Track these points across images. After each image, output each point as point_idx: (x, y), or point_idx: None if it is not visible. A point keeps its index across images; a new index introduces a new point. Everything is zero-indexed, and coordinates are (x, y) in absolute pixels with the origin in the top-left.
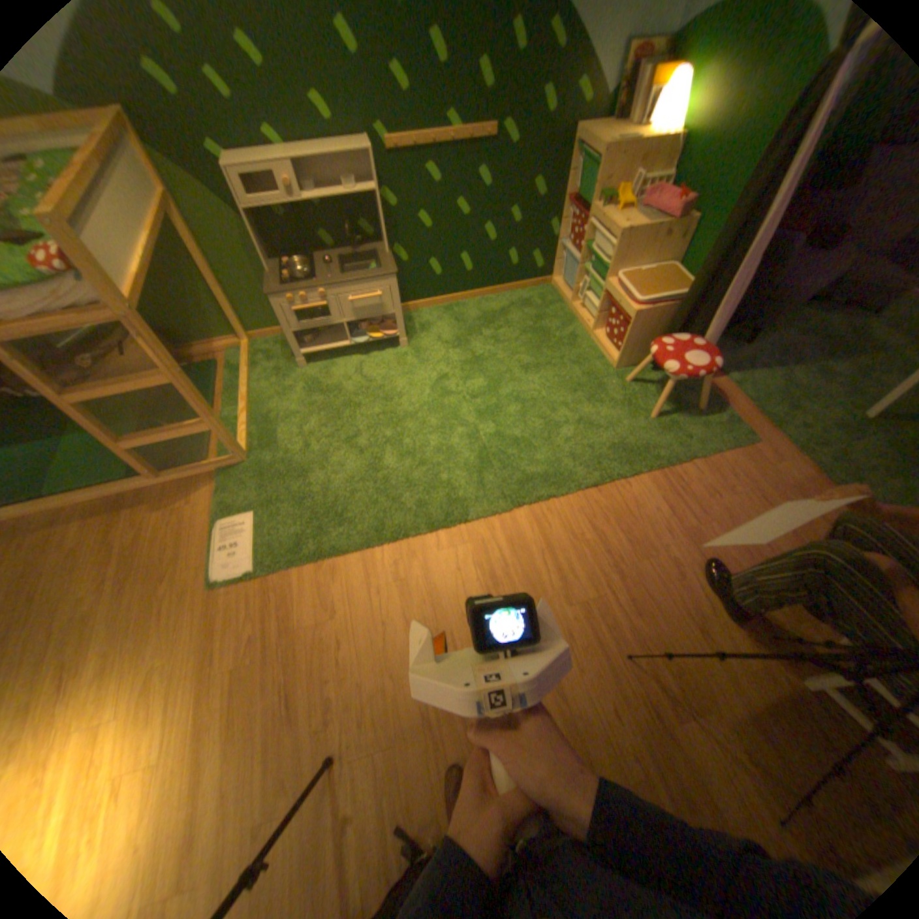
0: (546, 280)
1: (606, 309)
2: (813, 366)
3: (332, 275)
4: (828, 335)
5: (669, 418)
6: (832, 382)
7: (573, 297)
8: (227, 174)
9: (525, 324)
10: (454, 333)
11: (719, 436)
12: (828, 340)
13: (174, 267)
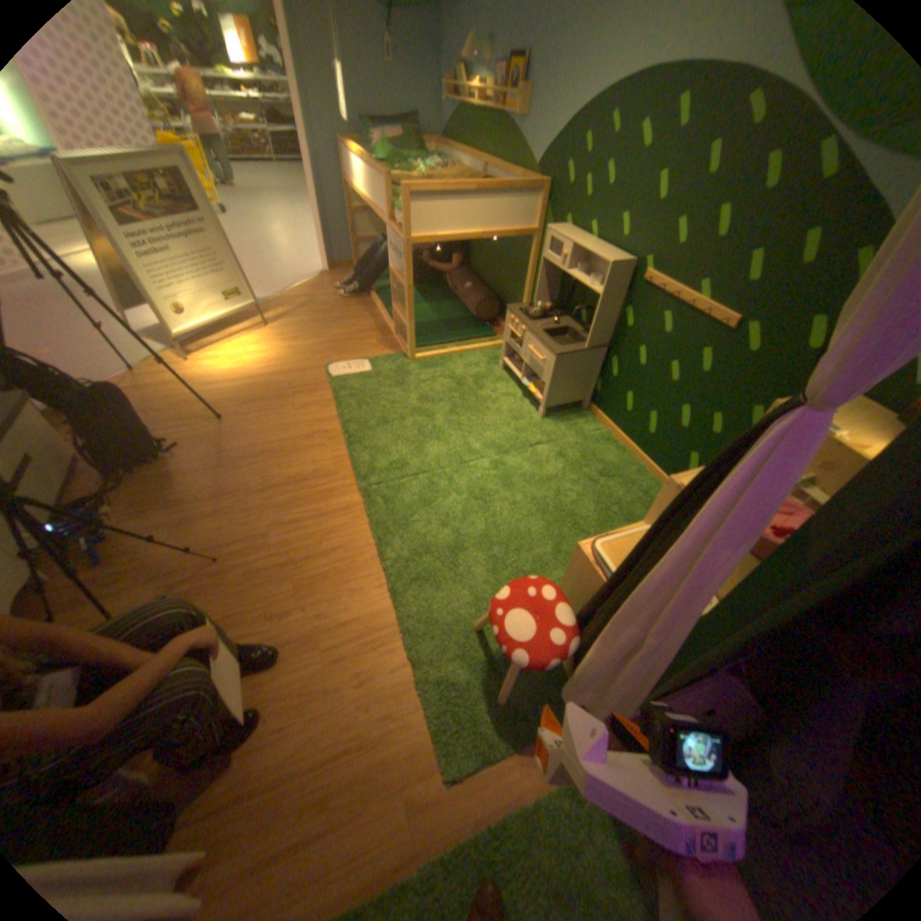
0: None
1: None
2: None
3: (540, 328)
4: None
5: (477, 651)
6: None
7: None
8: (548, 234)
9: (613, 507)
10: (573, 450)
11: (448, 718)
12: None
13: (523, 275)
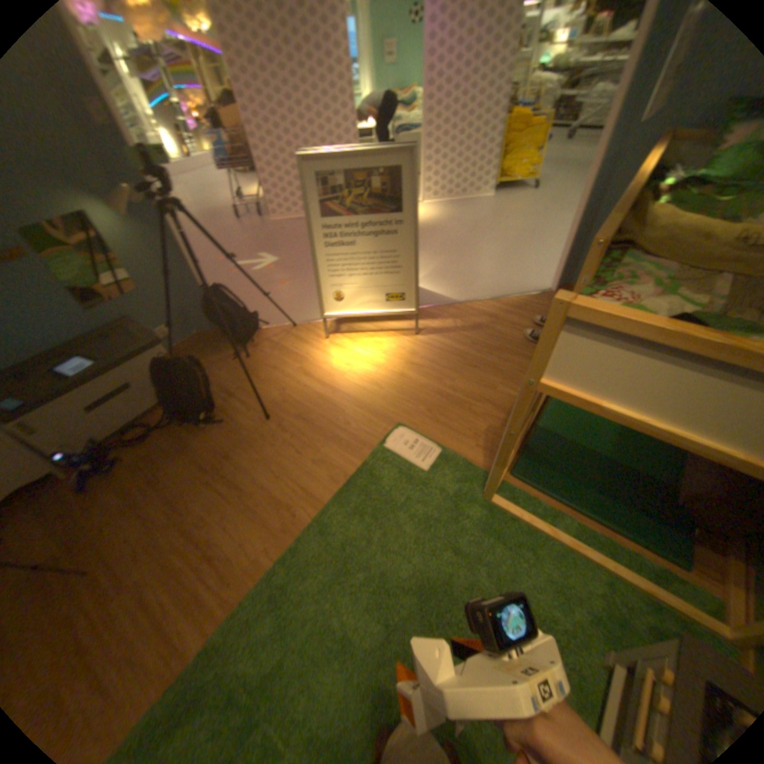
0: None
1: None
2: None
3: None
4: None
5: None
6: None
7: None
8: None
9: None
10: None
11: None
12: None
13: None
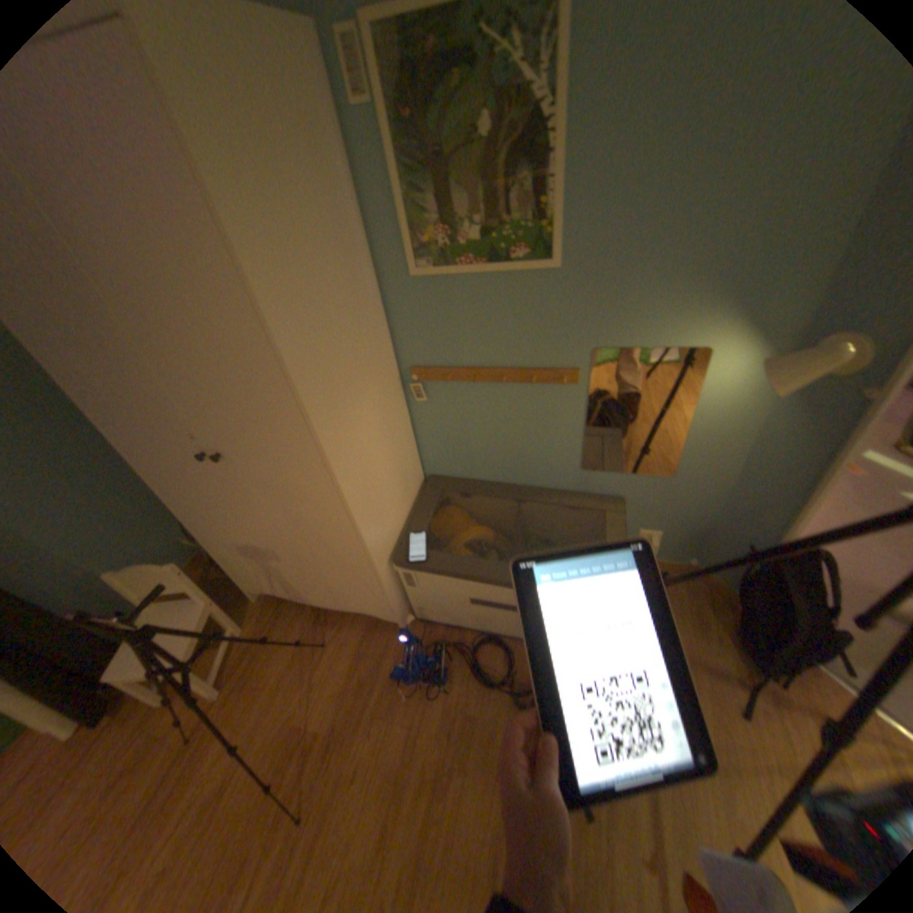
0: None
1: None
2: None
3: None
4: None
5: None
6: None
7: None
8: None
9: None
10: None
11: None
12: None
13: None
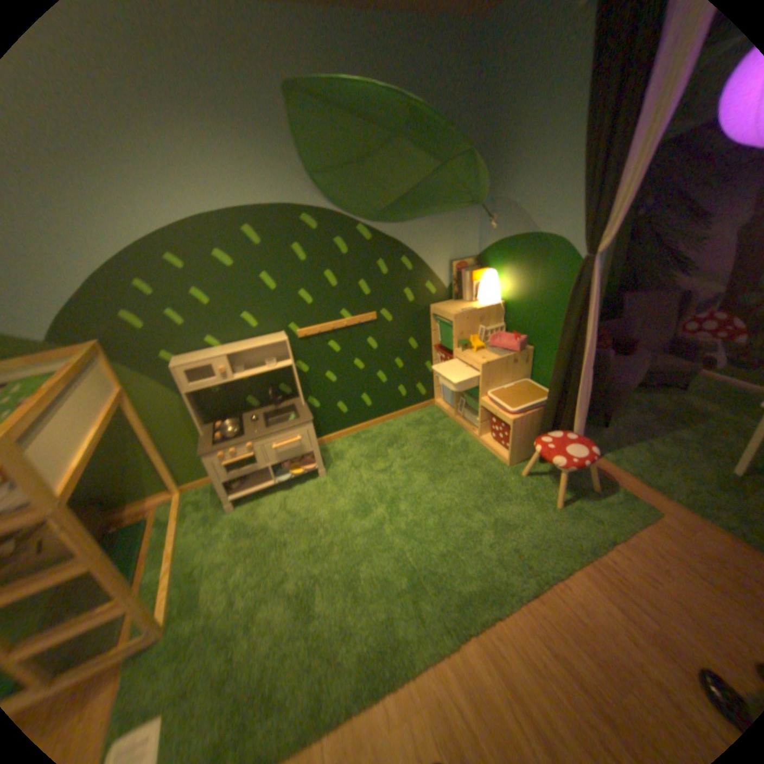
0: (430, 401)
1: (485, 418)
2: (665, 437)
3: (258, 428)
4: (660, 410)
5: (573, 505)
6: (688, 448)
7: (455, 412)
8: (175, 370)
9: (422, 438)
10: (365, 455)
11: (626, 516)
12: (663, 414)
13: (120, 443)
